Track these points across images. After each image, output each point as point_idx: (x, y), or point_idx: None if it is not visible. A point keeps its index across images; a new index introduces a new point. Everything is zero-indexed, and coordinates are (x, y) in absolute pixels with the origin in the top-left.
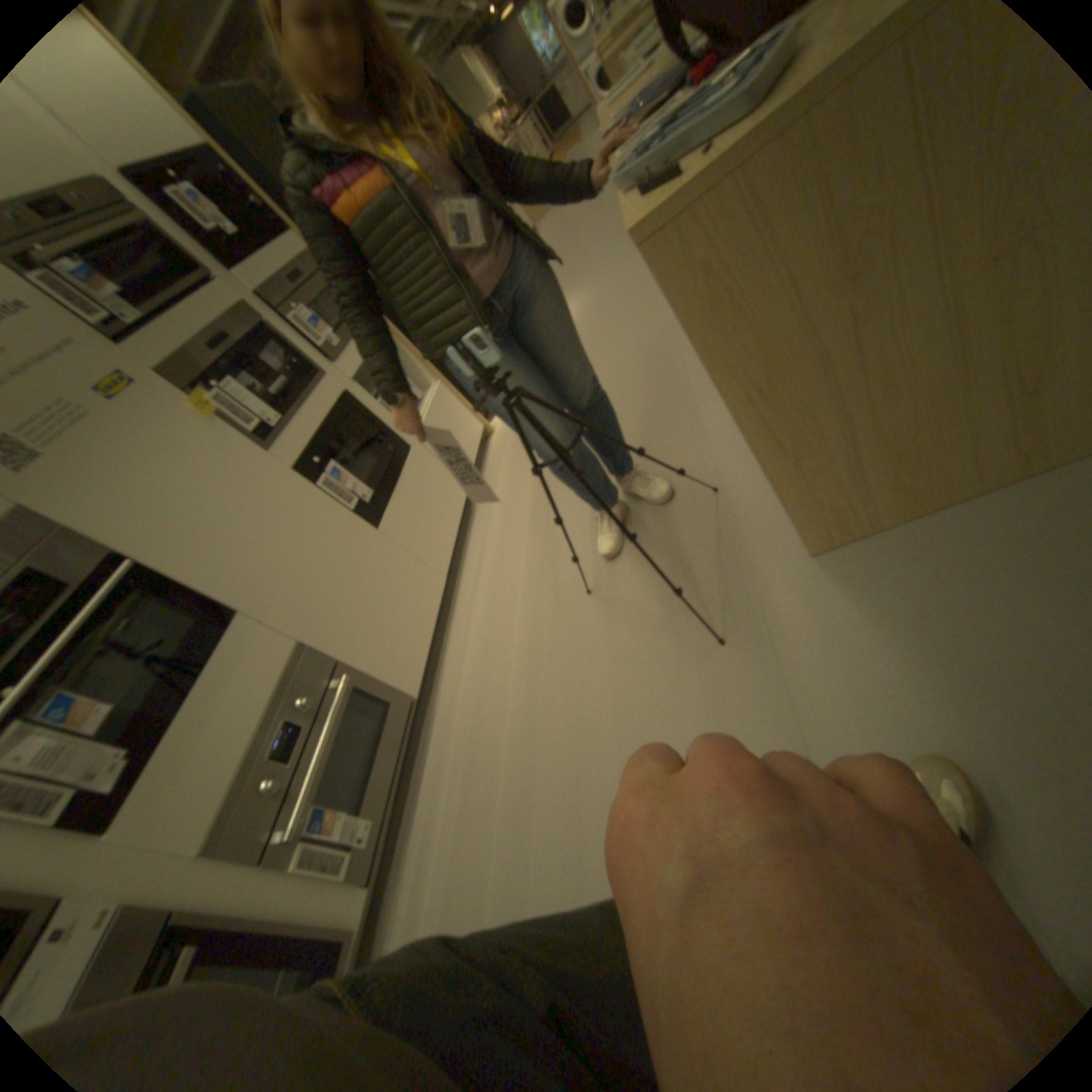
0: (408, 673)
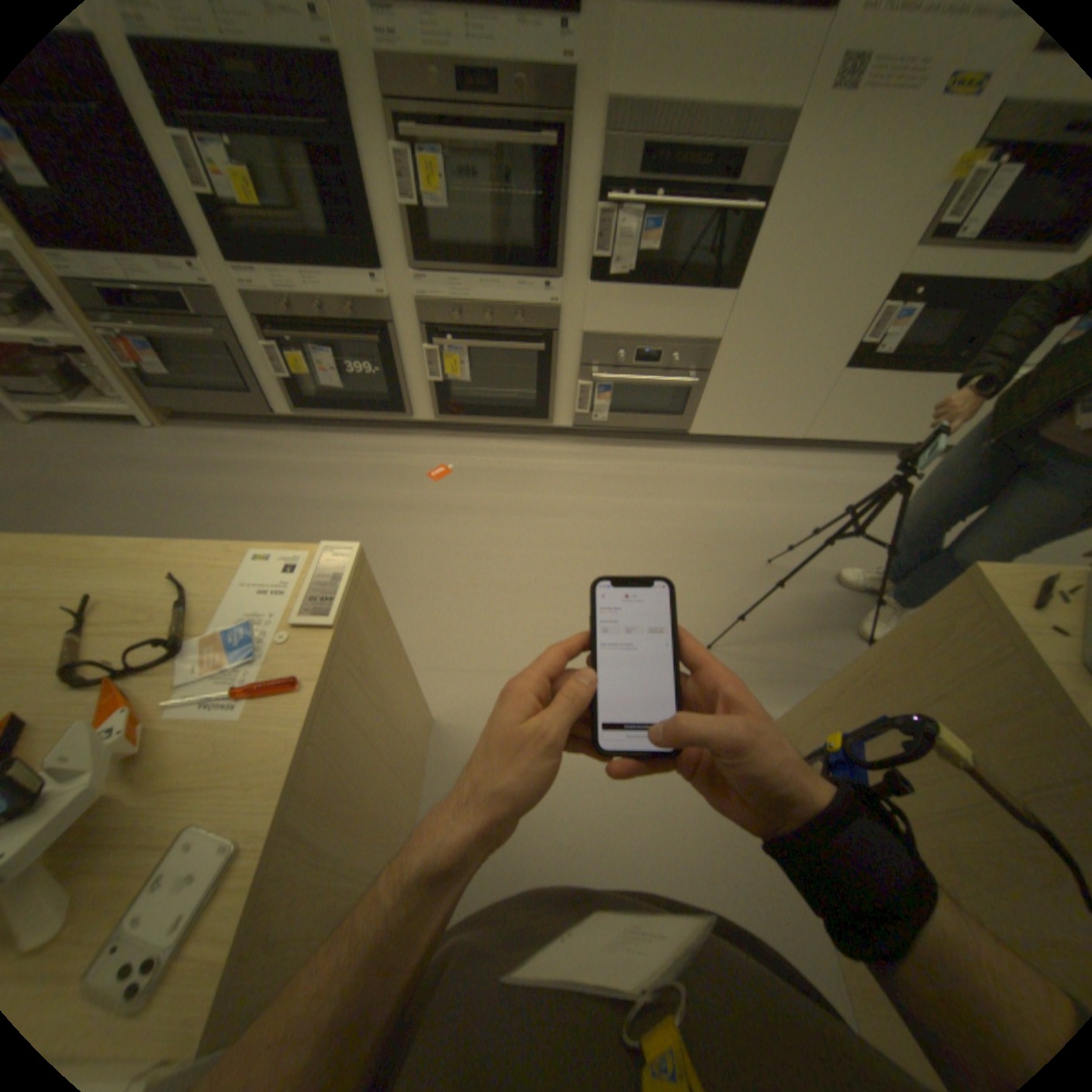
0: (707, 423)
